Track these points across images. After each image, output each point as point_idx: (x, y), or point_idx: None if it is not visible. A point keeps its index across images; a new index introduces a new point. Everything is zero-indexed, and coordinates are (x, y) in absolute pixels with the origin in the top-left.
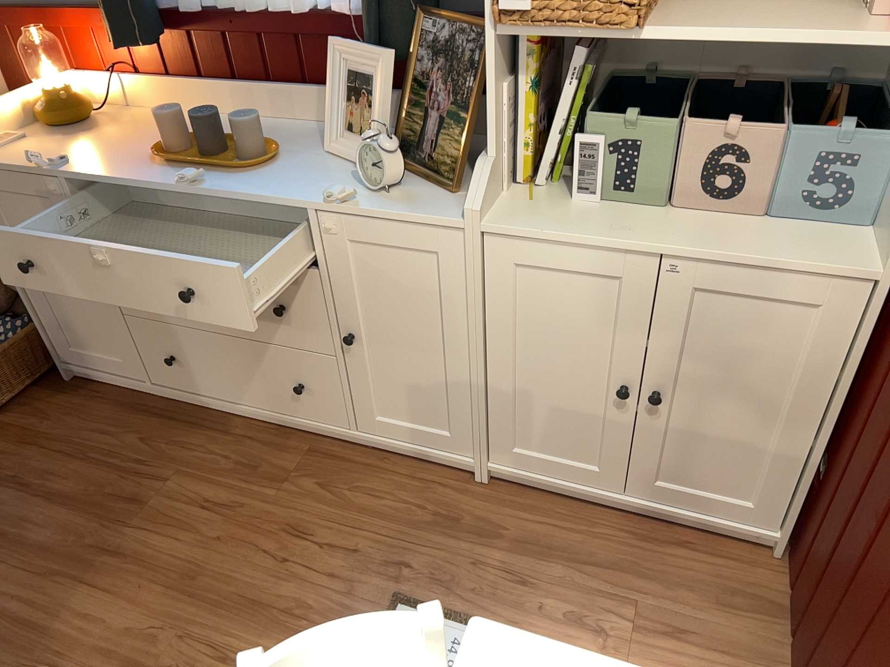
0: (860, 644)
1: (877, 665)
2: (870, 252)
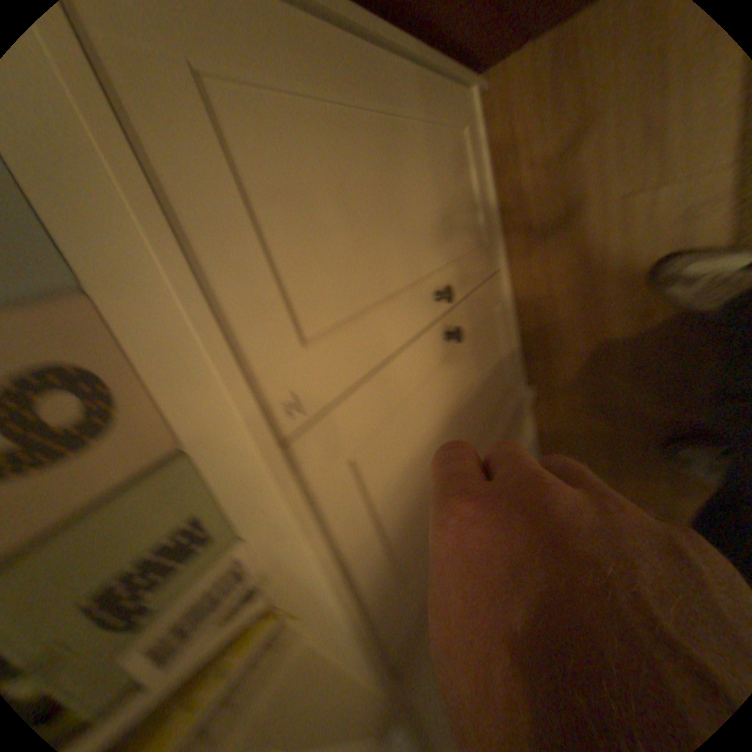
0: None
1: None
2: None
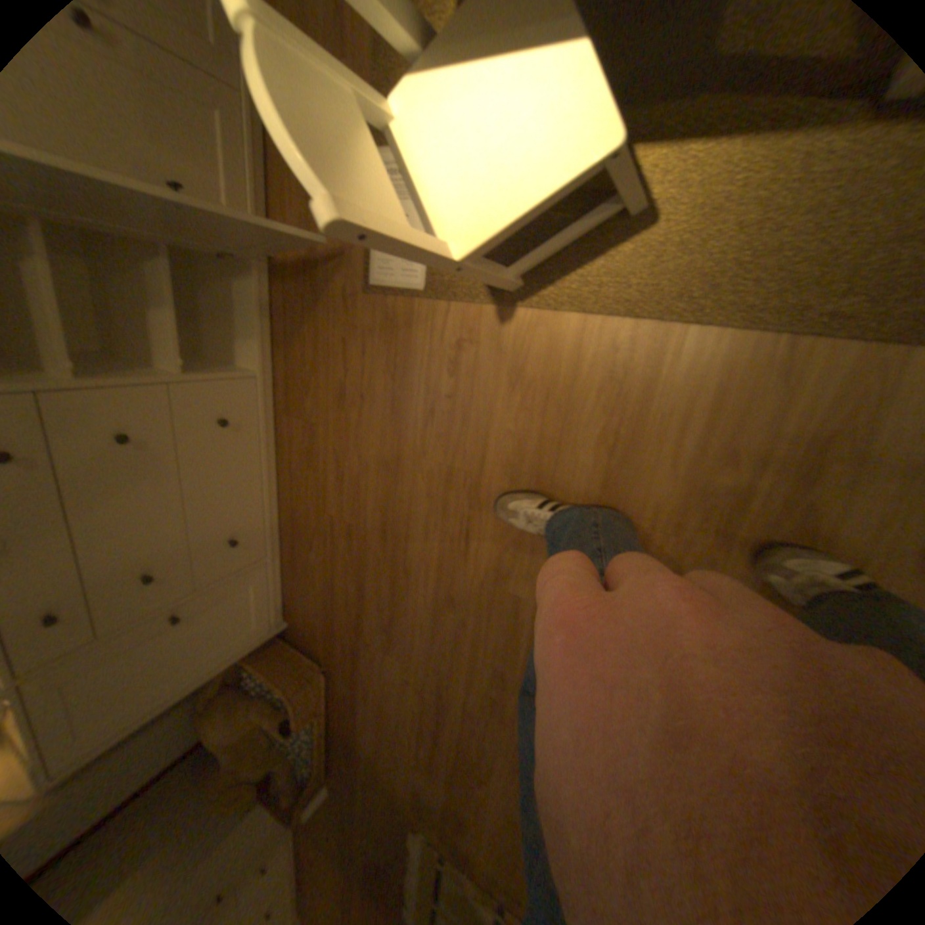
0: None
1: None
2: None
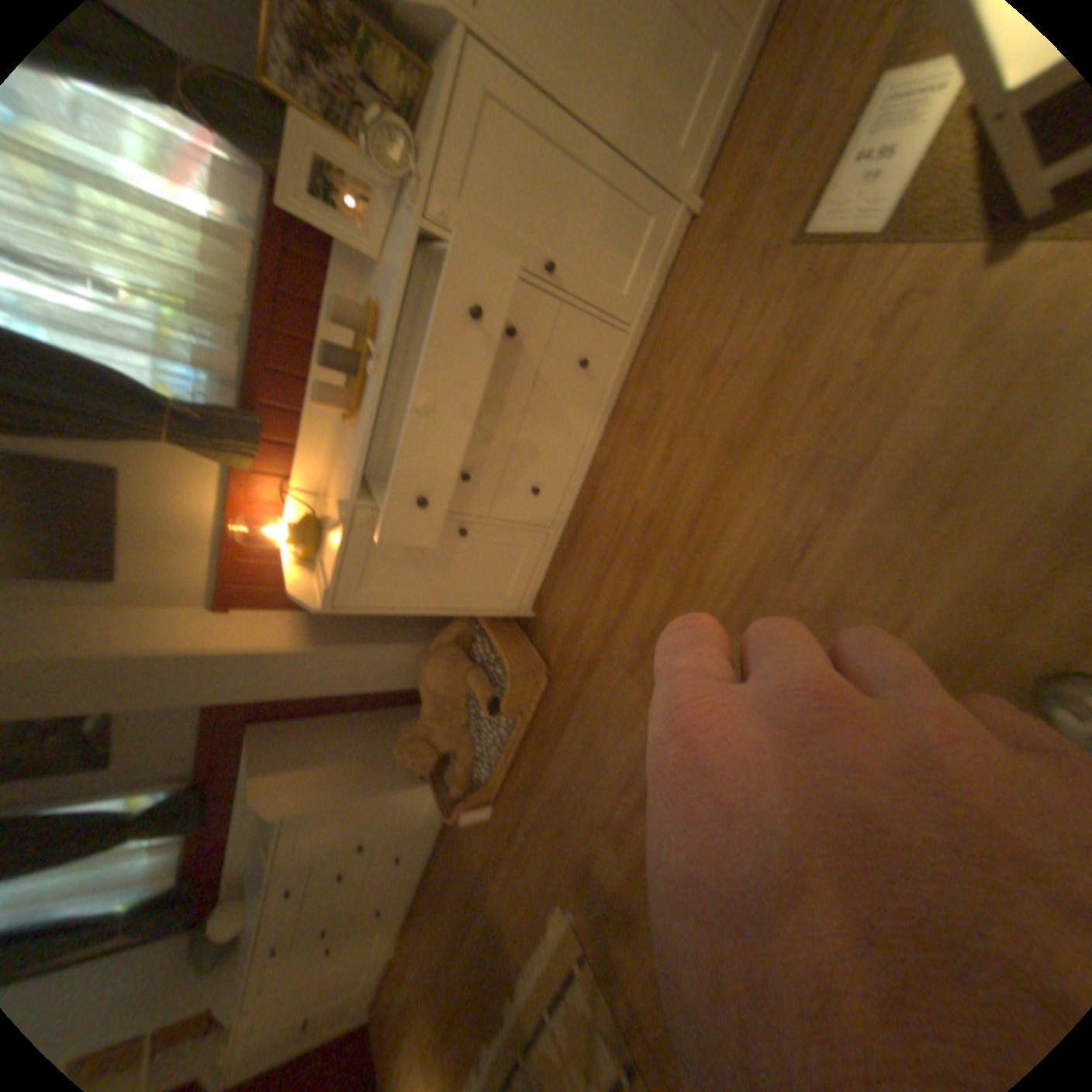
0: None
1: None
2: None
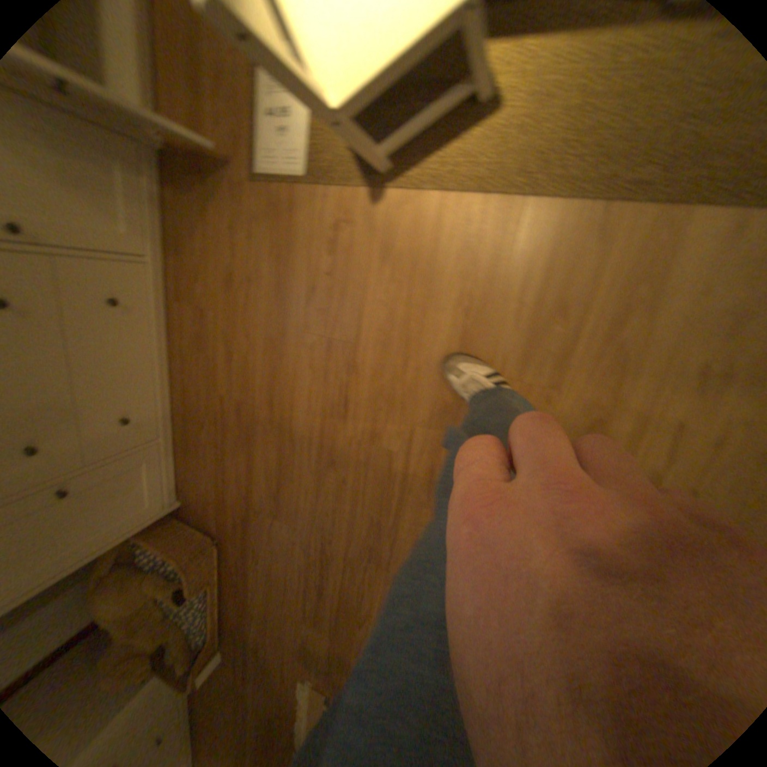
0: None
1: None
2: None
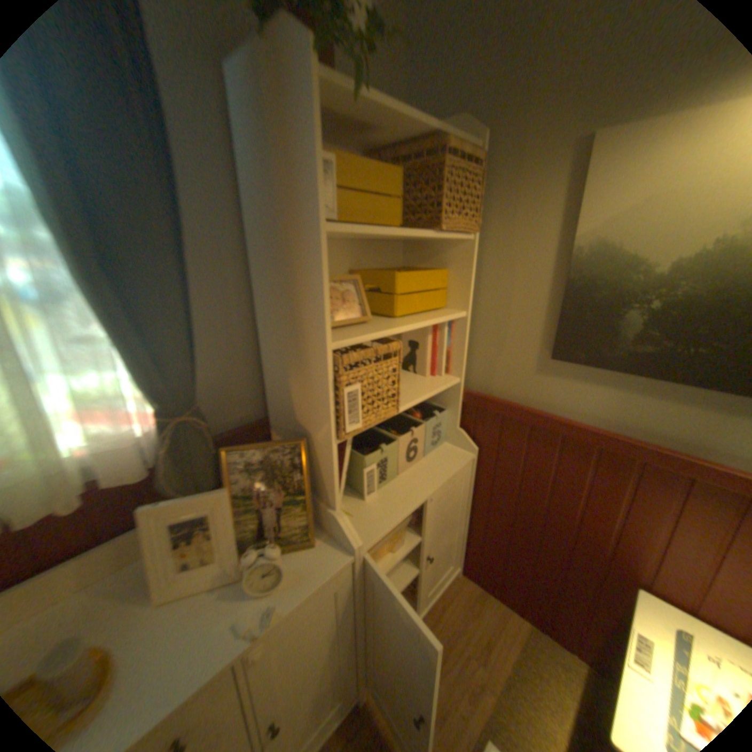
0: (575, 573)
1: (595, 573)
2: (463, 448)
